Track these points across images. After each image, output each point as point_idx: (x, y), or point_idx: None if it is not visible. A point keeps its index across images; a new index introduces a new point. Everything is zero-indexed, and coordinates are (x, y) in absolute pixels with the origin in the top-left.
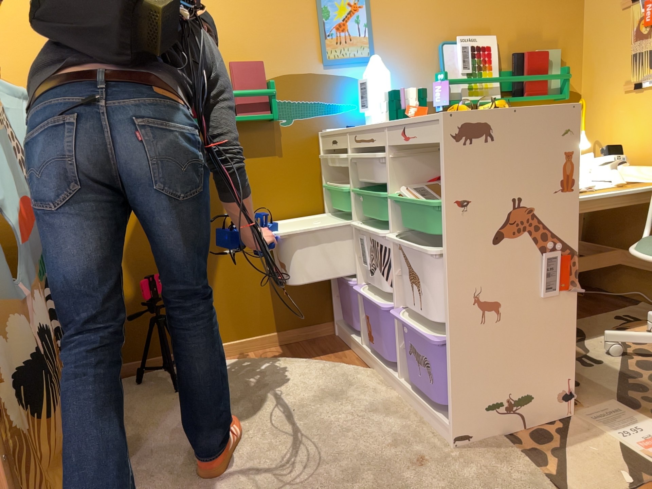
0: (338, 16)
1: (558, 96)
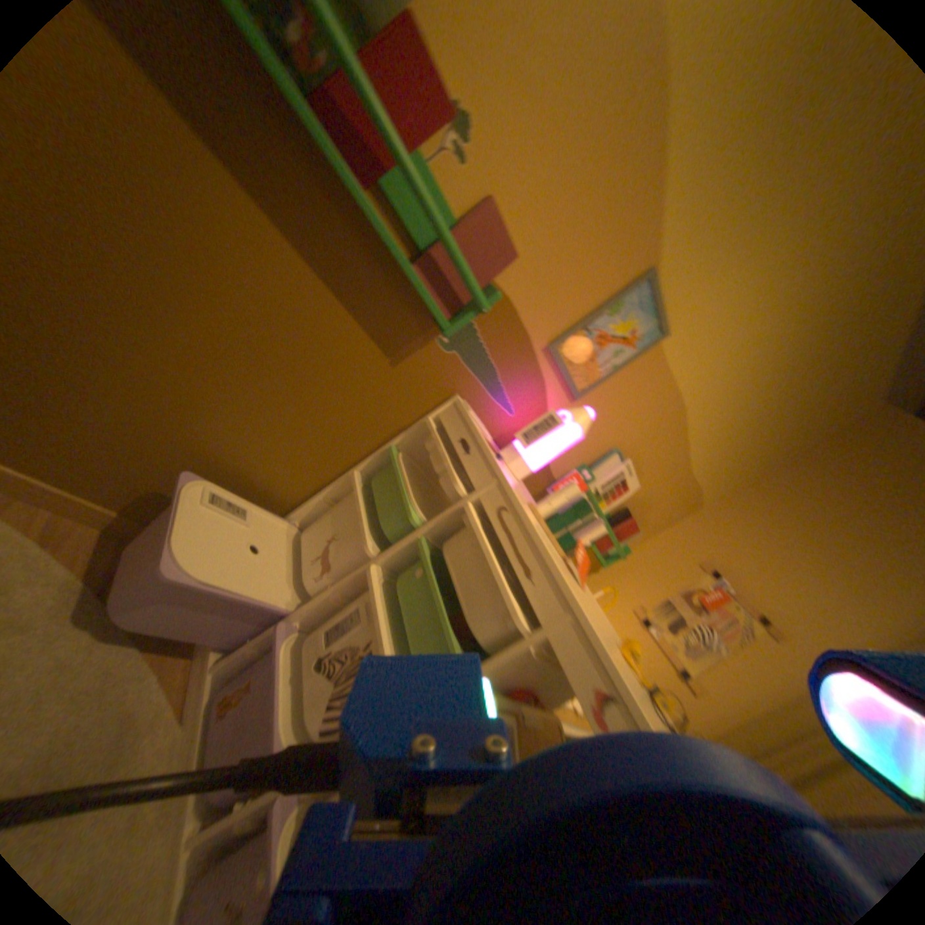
0: (617, 331)
1: (605, 566)
